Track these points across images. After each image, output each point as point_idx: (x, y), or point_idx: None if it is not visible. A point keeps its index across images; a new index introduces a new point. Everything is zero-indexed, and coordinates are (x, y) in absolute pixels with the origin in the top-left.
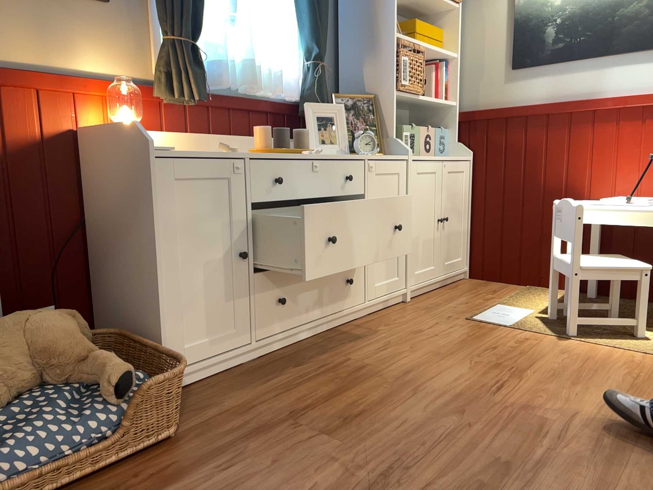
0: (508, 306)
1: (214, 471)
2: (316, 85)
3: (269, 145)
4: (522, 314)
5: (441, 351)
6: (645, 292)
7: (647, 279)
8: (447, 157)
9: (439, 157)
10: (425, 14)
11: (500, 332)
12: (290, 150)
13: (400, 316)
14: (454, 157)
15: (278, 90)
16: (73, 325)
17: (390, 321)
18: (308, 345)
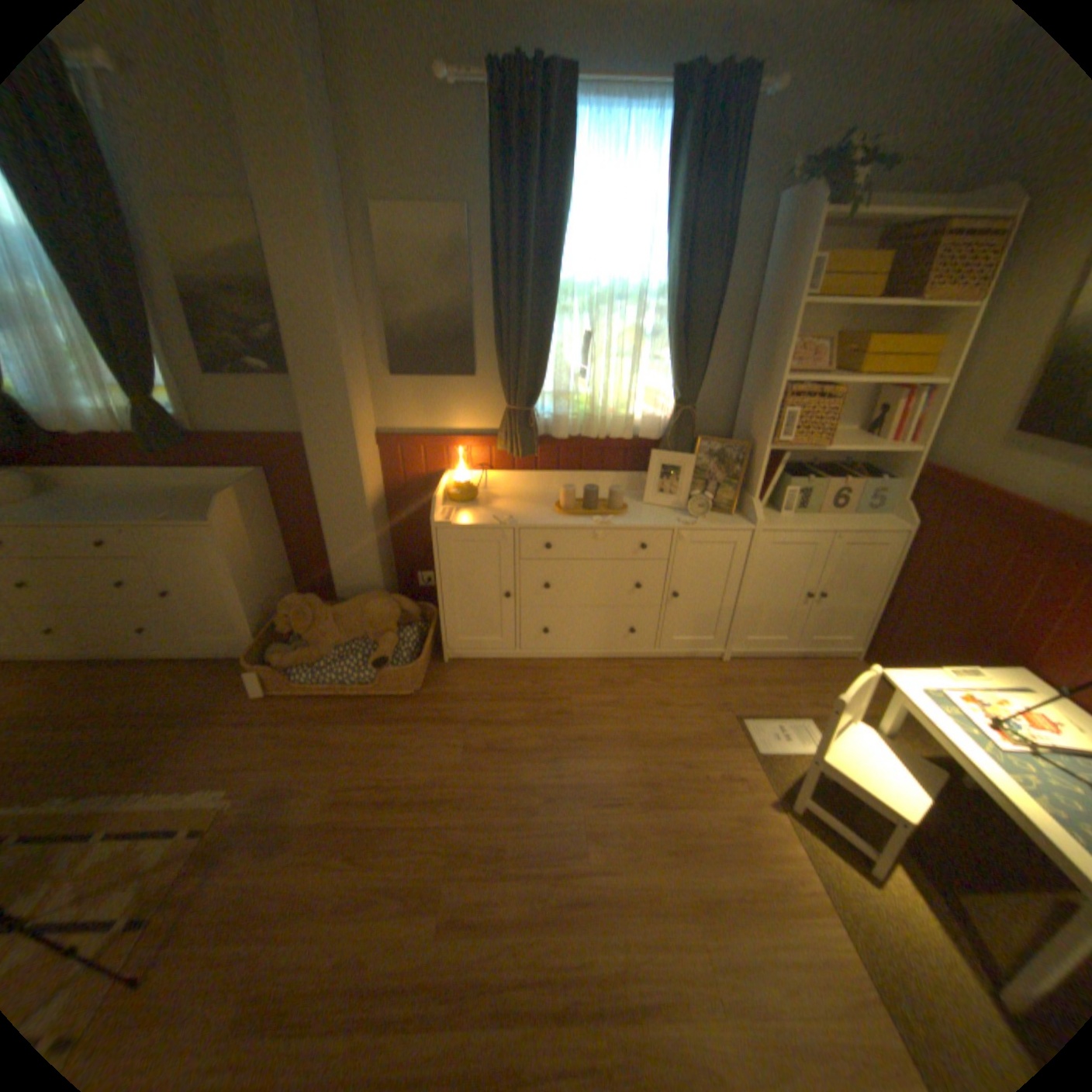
0: (816, 730)
1: (399, 731)
2: (672, 431)
3: (569, 504)
4: (807, 751)
5: (642, 739)
6: (899, 844)
7: (906, 834)
8: (857, 524)
9: (835, 525)
10: (930, 305)
11: (735, 755)
12: (584, 513)
13: (685, 676)
14: (878, 524)
15: (624, 436)
16: (390, 611)
17: (664, 677)
18: (569, 666)
